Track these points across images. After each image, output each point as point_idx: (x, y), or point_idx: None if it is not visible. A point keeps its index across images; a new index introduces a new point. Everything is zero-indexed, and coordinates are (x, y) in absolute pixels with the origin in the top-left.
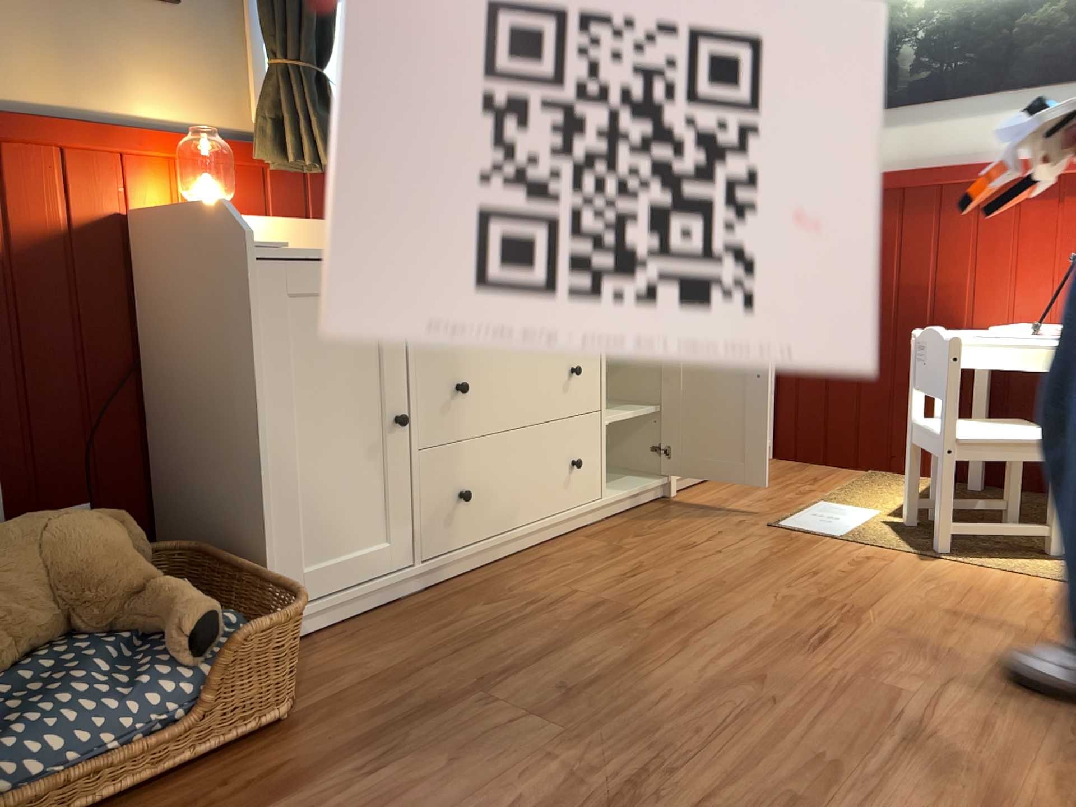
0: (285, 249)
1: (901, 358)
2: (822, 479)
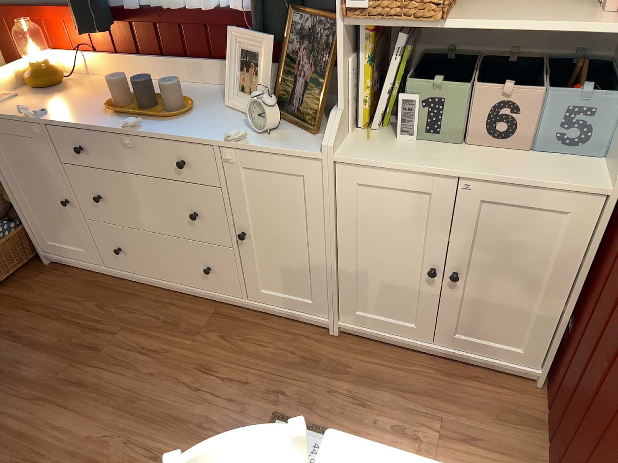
0: (6, 110)
1: (598, 447)
2: (475, 443)
